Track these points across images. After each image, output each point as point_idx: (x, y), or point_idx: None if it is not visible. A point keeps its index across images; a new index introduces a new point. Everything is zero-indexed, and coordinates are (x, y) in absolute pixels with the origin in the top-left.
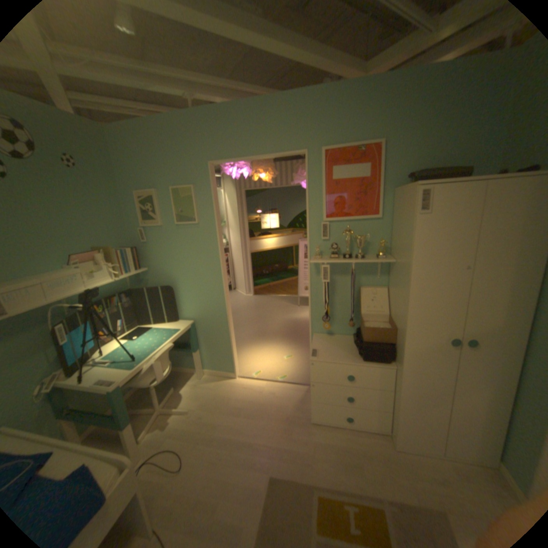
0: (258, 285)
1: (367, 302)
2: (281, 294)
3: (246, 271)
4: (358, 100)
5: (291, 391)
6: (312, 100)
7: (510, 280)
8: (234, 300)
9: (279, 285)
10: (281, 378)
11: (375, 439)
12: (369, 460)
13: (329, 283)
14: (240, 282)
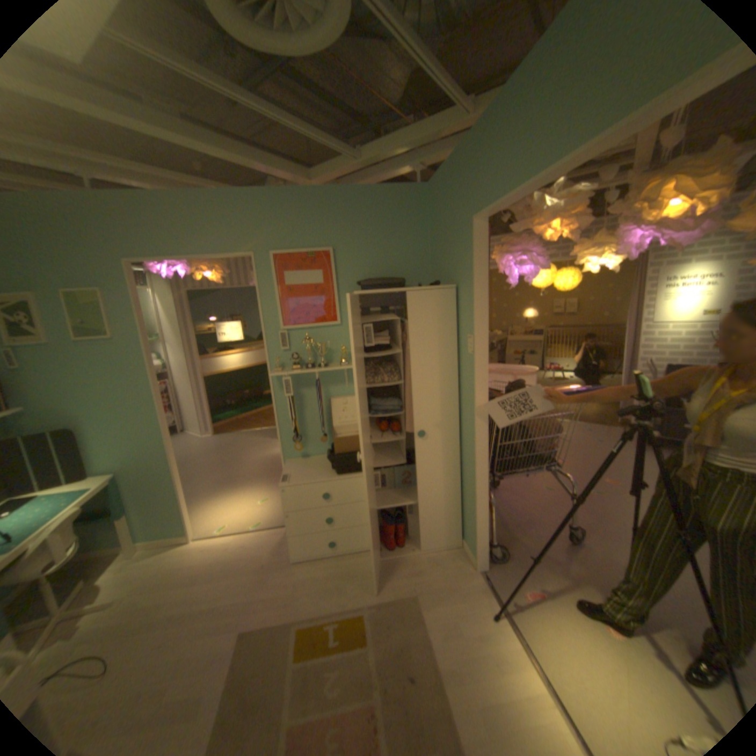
0: (220, 422)
1: (338, 414)
2: (255, 428)
3: (198, 403)
4: (301, 209)
5: (267, 538)
6: (252, 203)
7: (436, 374)
8: (182, 447)
9: (252, 418)
10: (253, 527)
11: (359, 558)
12: (351, 579)
13: (296, 399)
14: (190, 420)
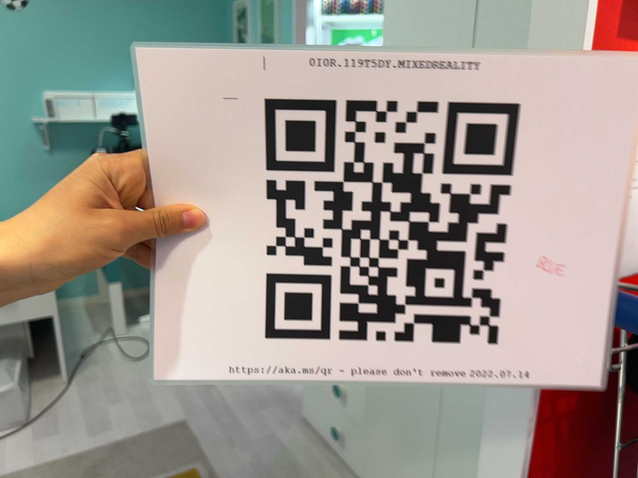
0: None
1: None
2: None
3: None
4: None
5: None
6: None
7: None
8: None
9: None
10: None
11: None
12: None
13: None
14: None
